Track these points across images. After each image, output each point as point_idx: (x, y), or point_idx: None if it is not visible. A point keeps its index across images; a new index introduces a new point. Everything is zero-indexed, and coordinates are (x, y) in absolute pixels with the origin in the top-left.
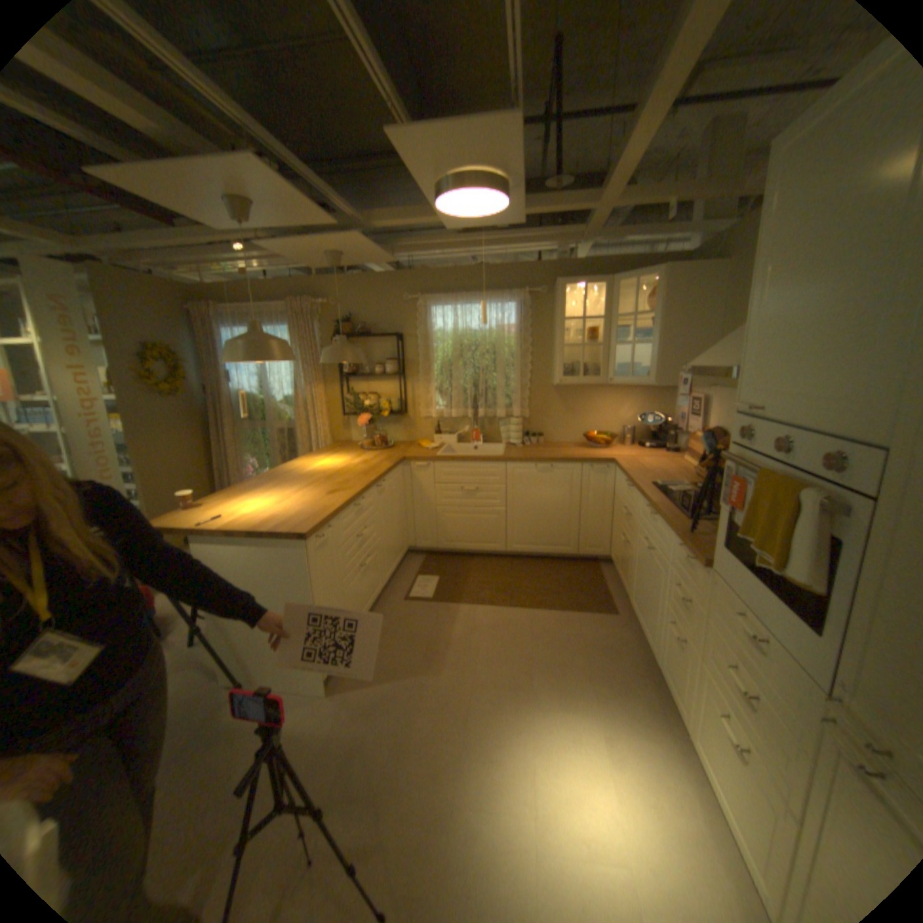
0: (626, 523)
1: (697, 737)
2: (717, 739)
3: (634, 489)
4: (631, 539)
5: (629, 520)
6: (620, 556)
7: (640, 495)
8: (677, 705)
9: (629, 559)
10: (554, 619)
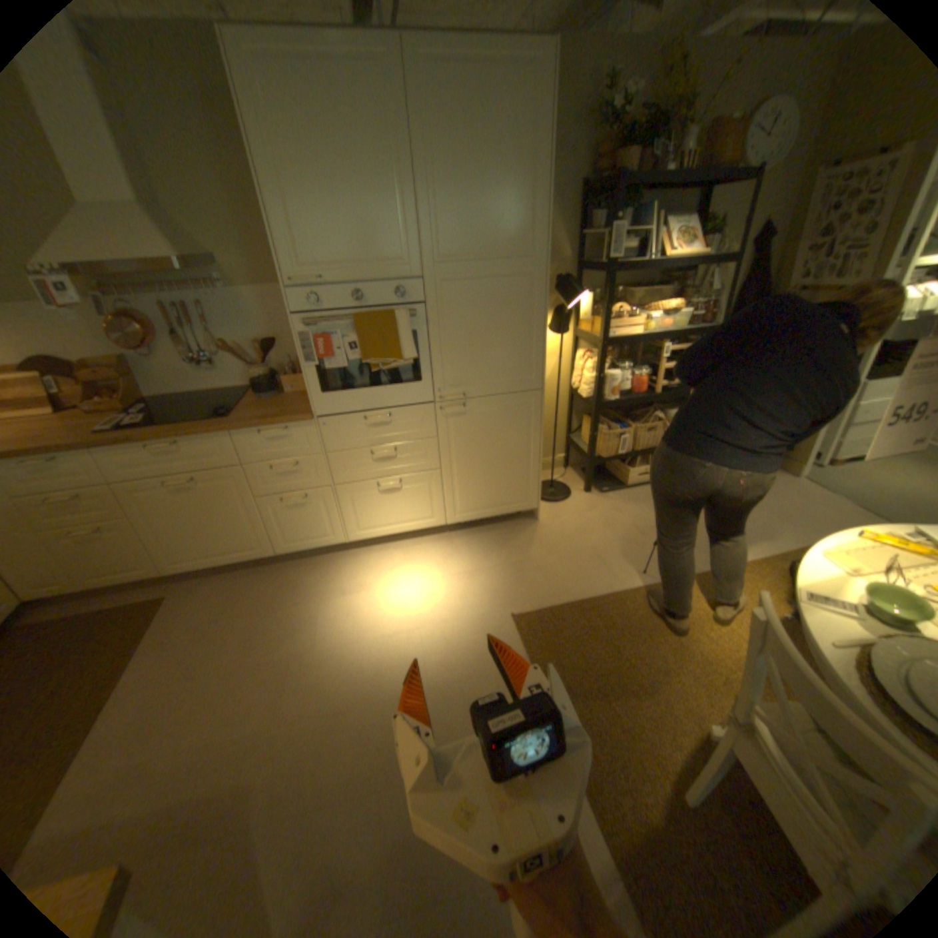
0: (68, 514)
1: (353, 531)
2: (373, 506)
3: (66, 457)
4: (109, 516)
5: (75, 504)
6: (76, 564)
7: (97, 452)
8: (319, 543)
9: (119, 541)
10: (148, 662)
